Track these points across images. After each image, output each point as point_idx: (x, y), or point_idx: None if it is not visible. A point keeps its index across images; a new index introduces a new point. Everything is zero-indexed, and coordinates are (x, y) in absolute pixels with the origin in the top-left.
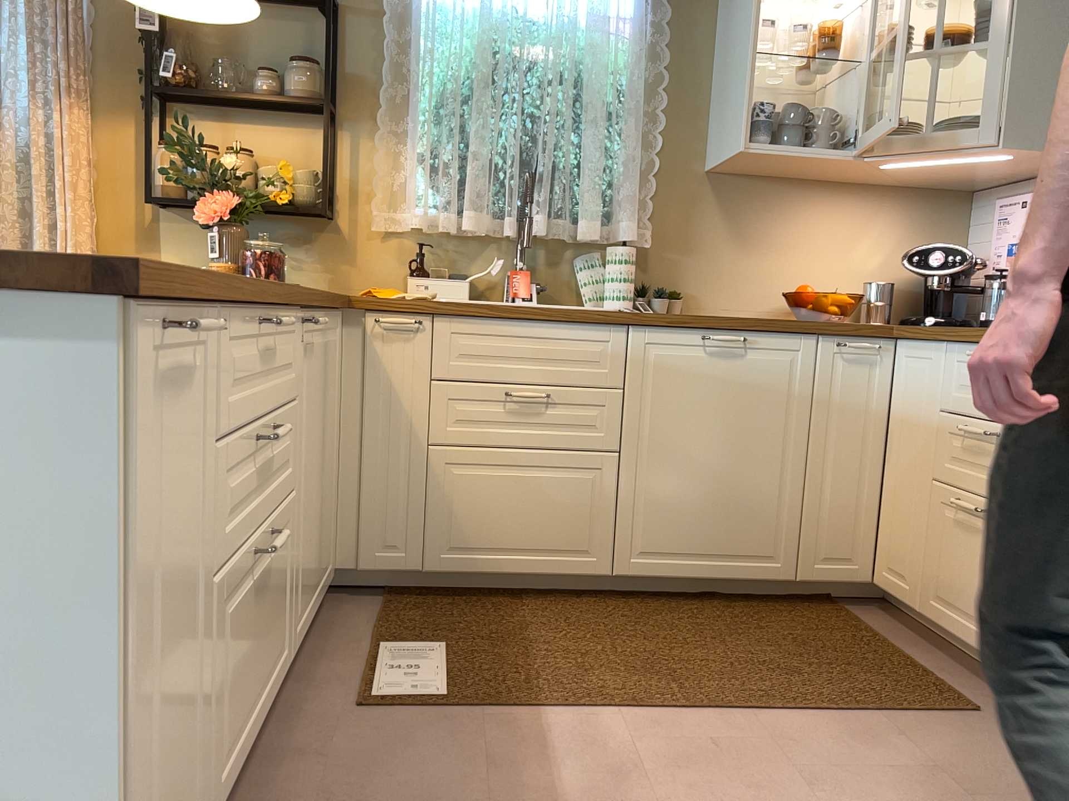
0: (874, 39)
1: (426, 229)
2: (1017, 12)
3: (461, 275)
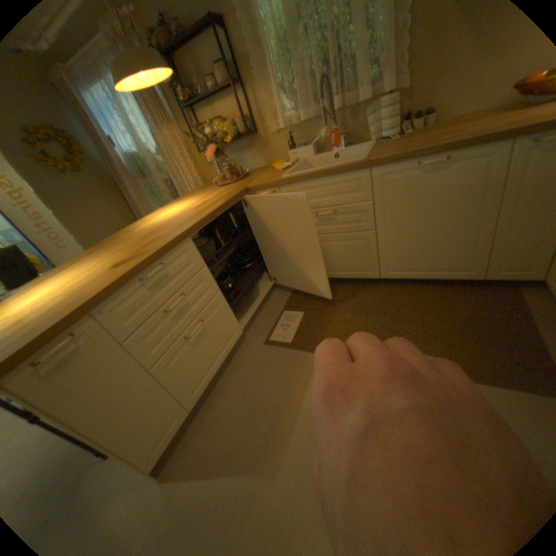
0: None
1: (290, 124)
2: None
3: (309, 142)
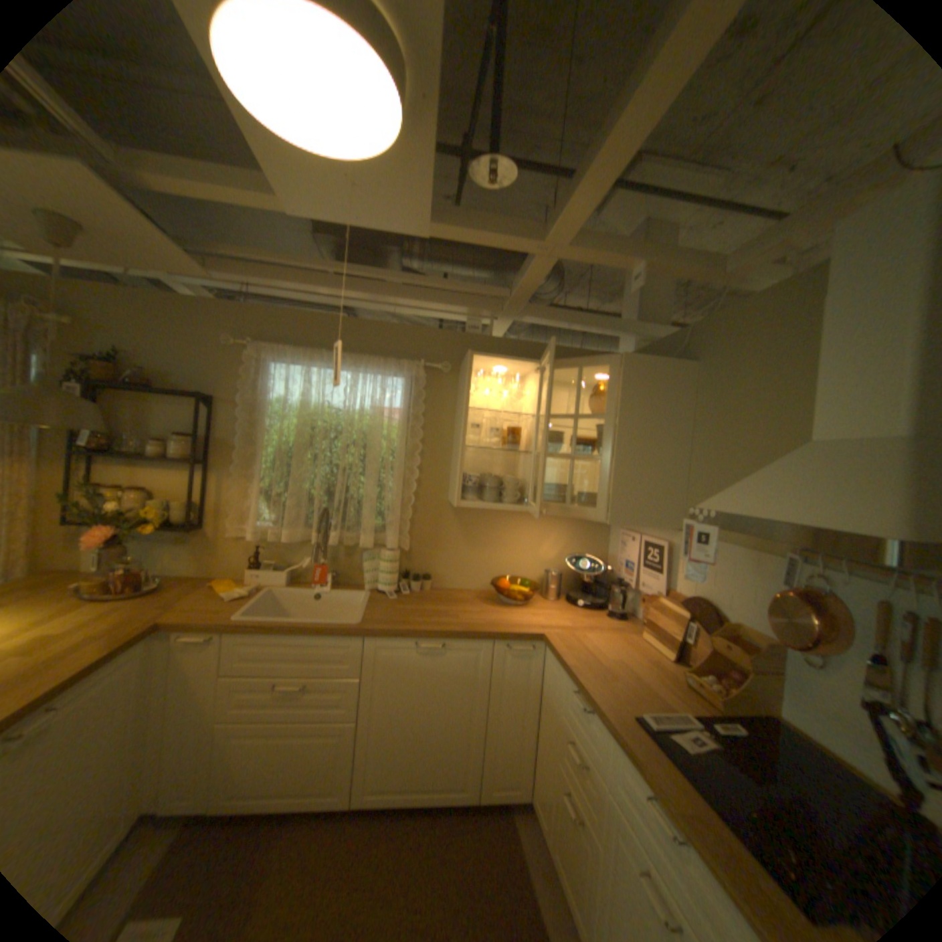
0: (539, 439)
1: (261, 537)
2: (616, 442)
3: (282, 568)
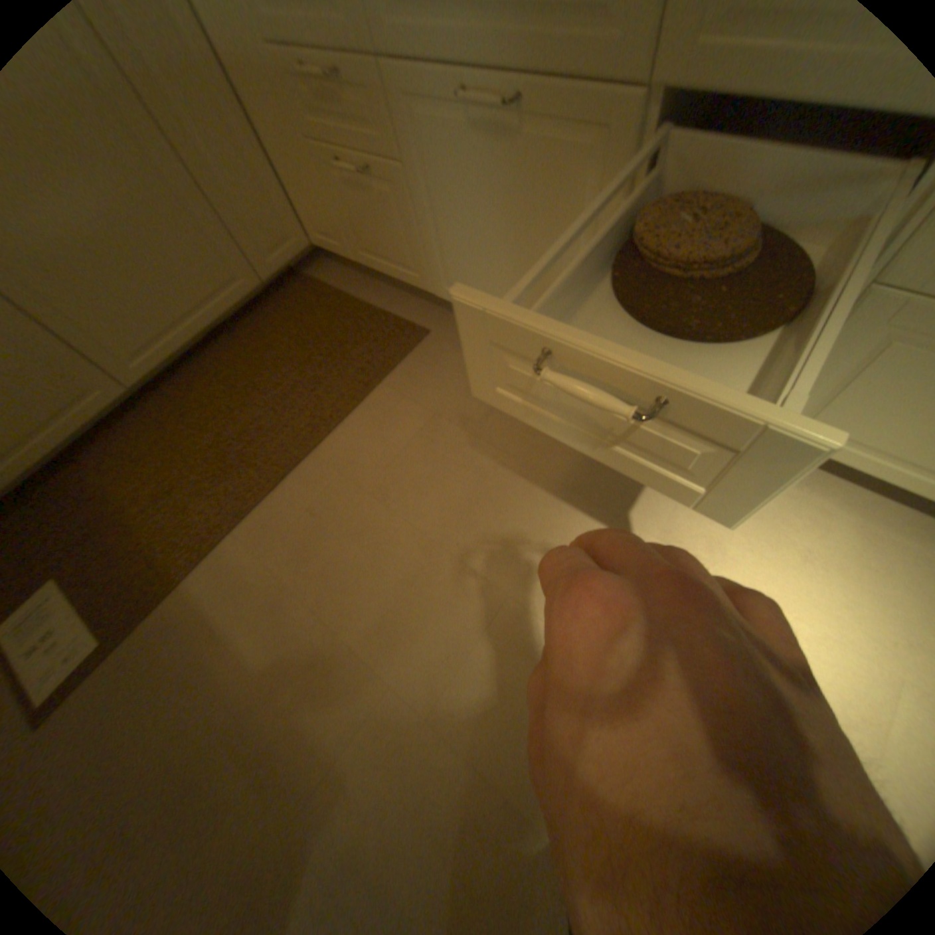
0: None
1: None
2: None
3: None
